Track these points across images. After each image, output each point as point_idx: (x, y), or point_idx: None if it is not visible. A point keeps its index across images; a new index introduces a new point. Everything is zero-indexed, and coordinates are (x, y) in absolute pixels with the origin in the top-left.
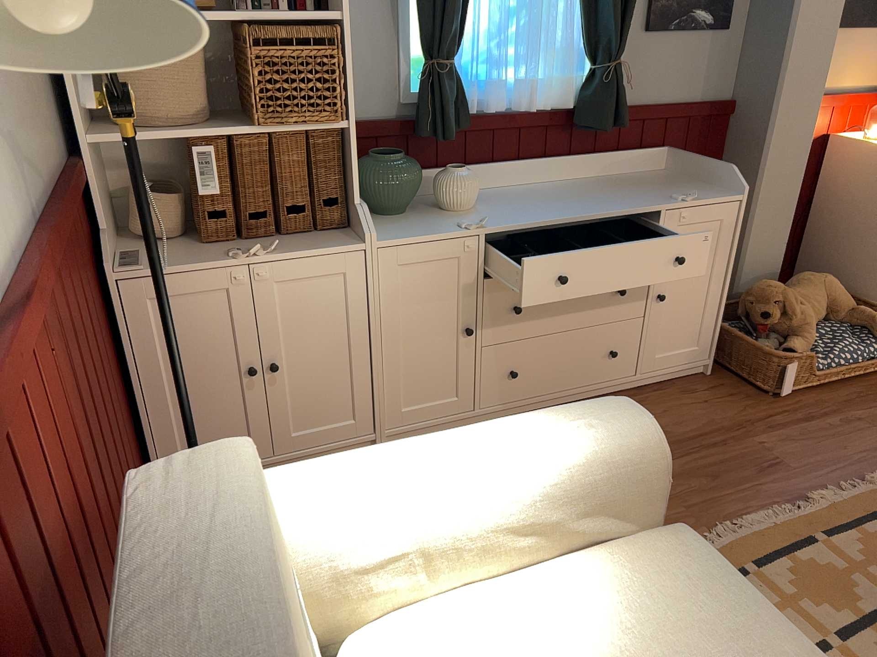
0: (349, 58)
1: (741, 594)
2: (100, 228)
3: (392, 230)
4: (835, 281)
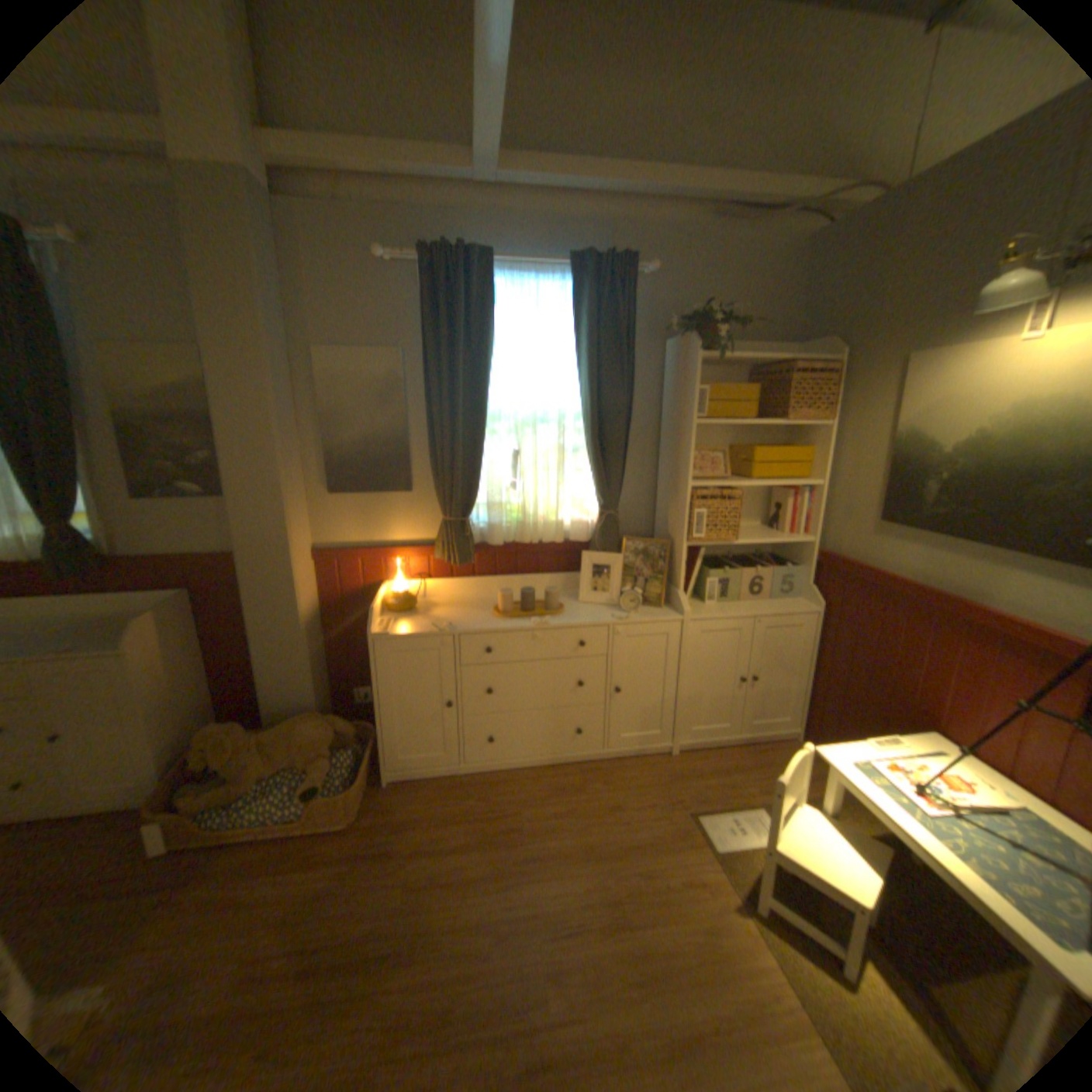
0: None
1: None
2: None
3: None
4: (306, 730)
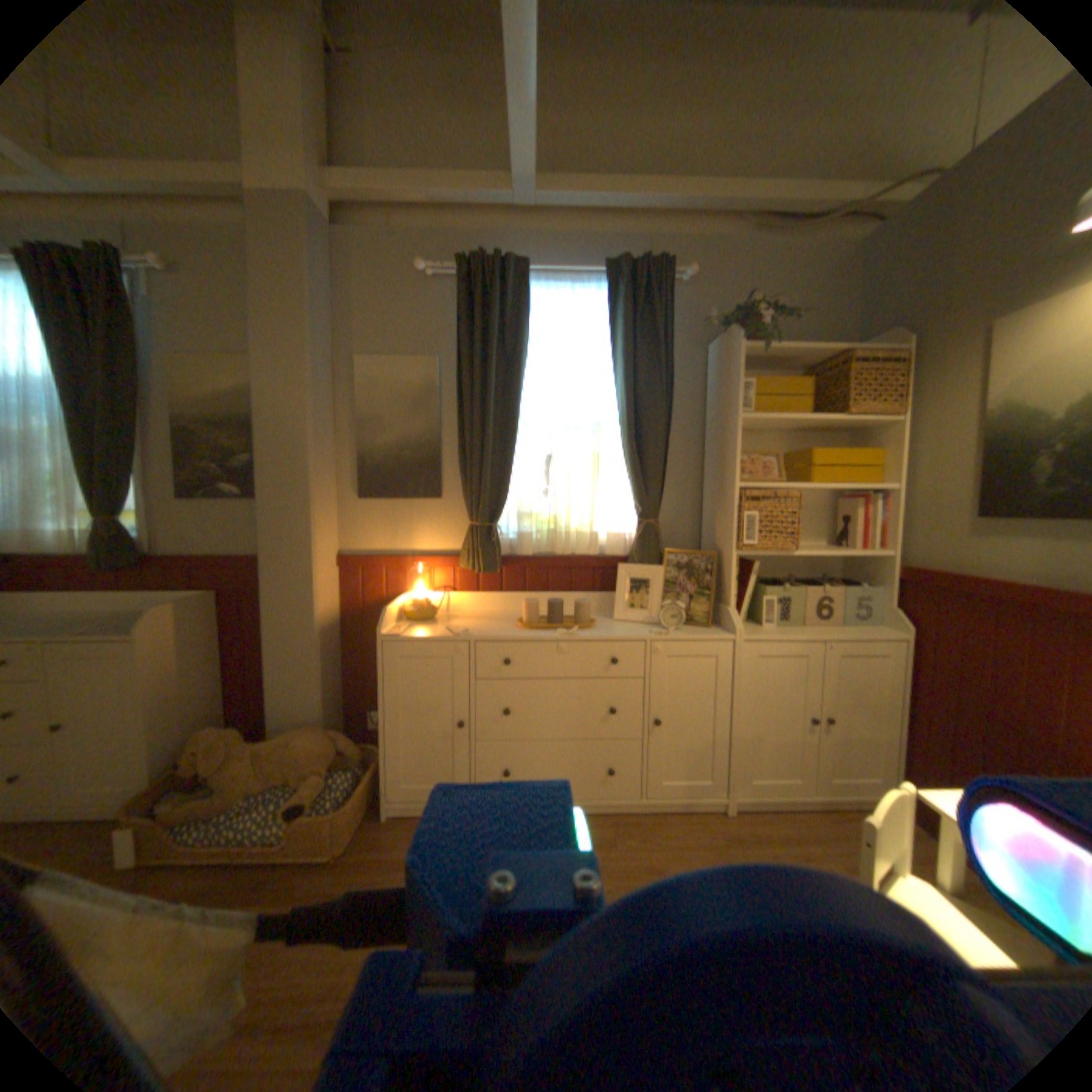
0: None
1: None
2: None
3: None
4: (306, 742)
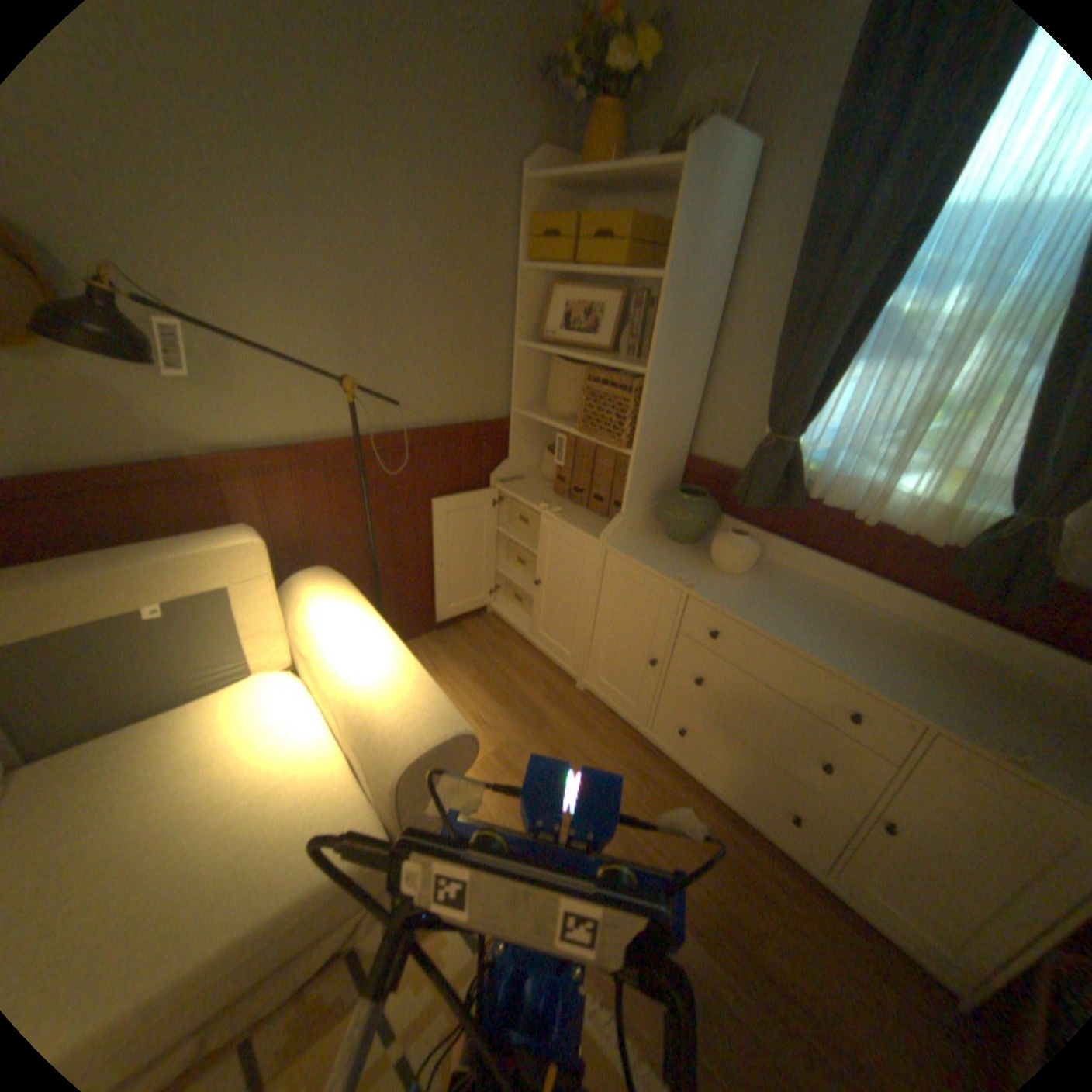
0: (645, 404)
1: (298, 888)
2: (509, 456)
3: (640, 546)
4: None
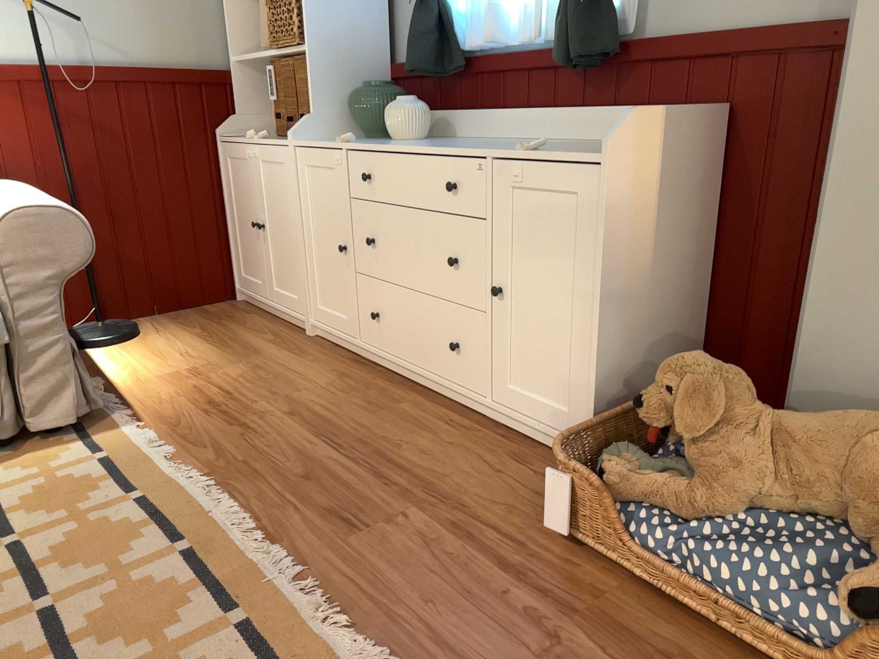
0: None
1: None
2: (237, 115)
3: (326, 141)
4: None
